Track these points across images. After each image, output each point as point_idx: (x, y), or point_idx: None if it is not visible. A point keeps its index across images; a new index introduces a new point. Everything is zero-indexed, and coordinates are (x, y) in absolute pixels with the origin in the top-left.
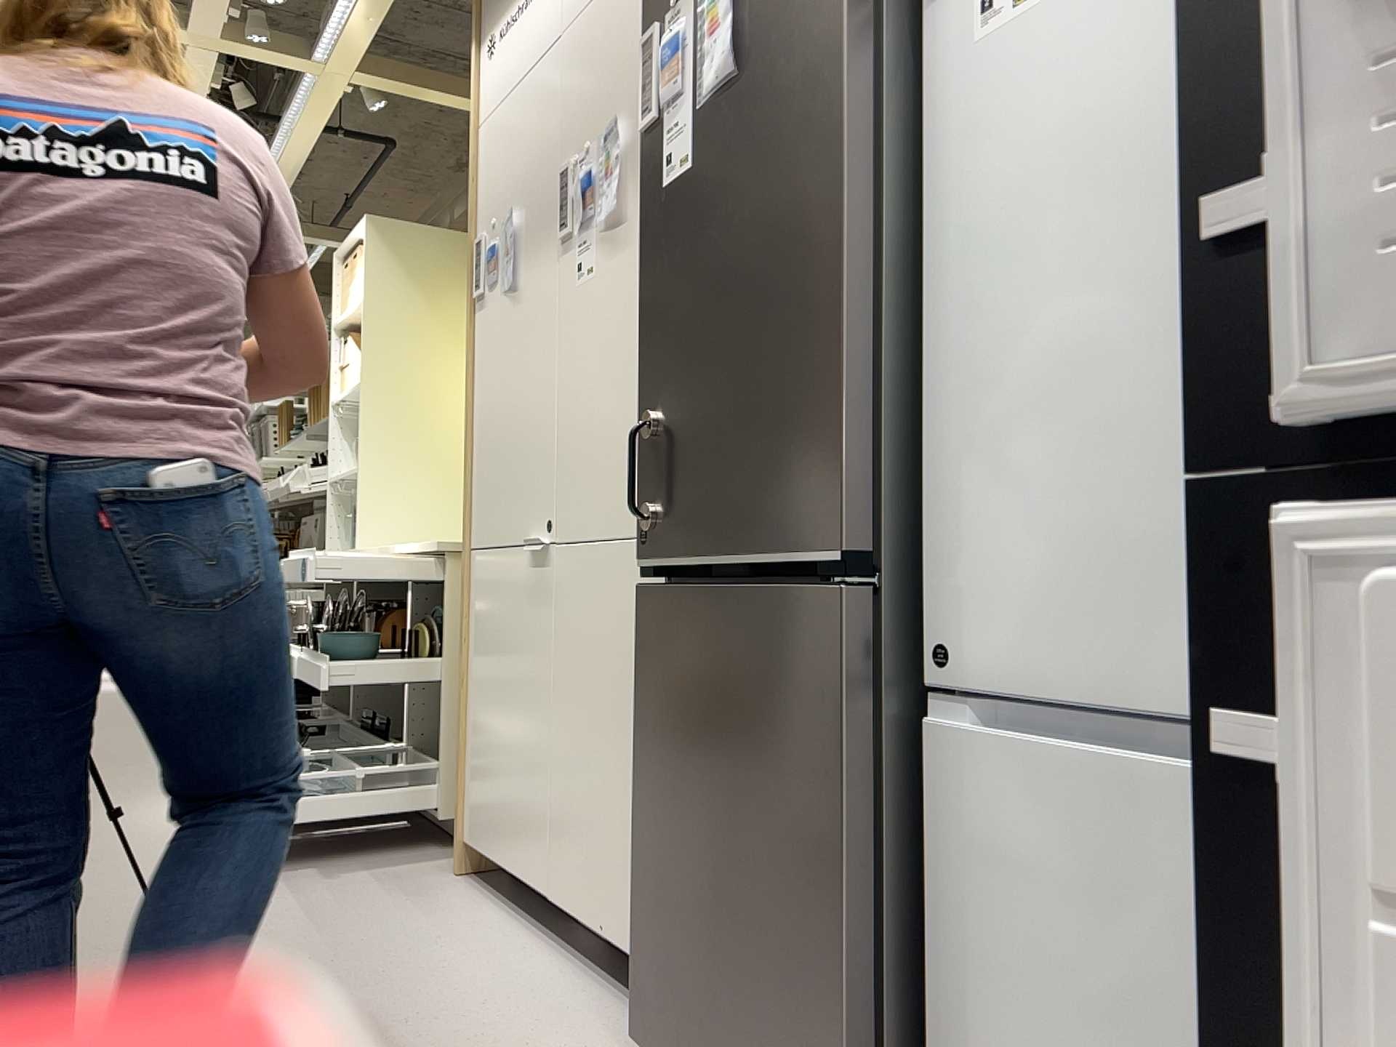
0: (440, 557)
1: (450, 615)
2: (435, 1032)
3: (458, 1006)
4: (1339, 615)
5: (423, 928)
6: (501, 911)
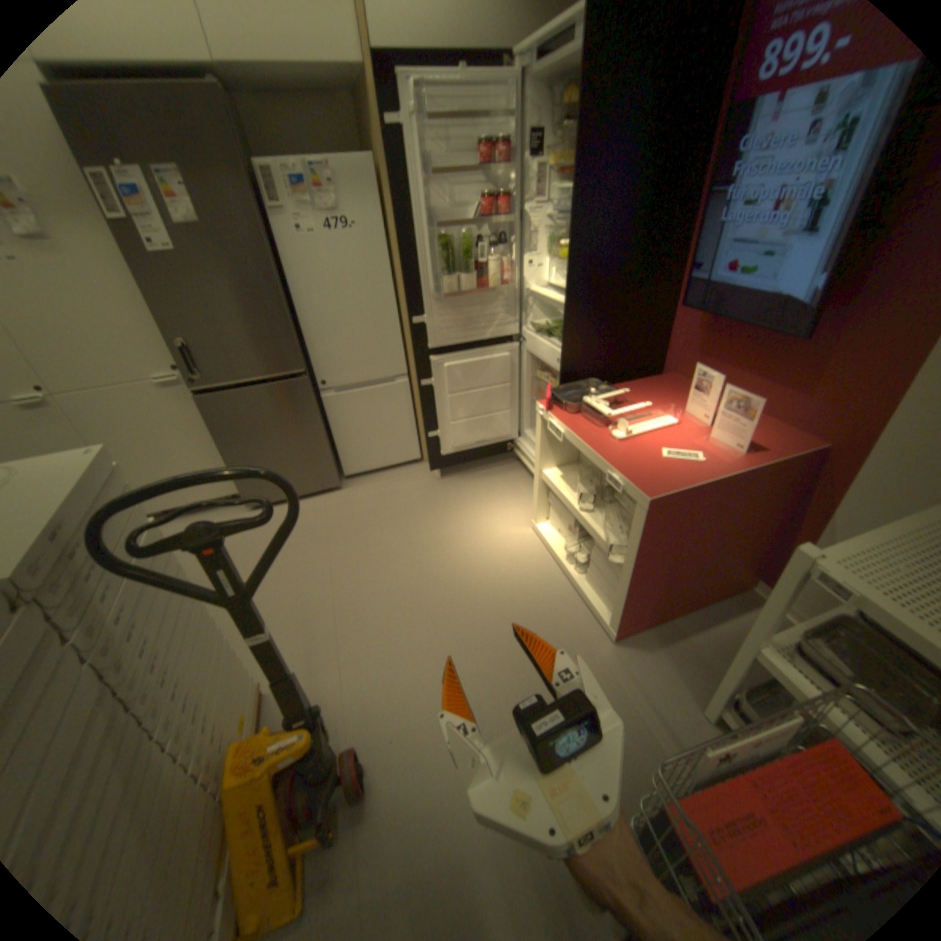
0: None
1: None
2: None
3: None
4: (434, 368)
5: None
6: None
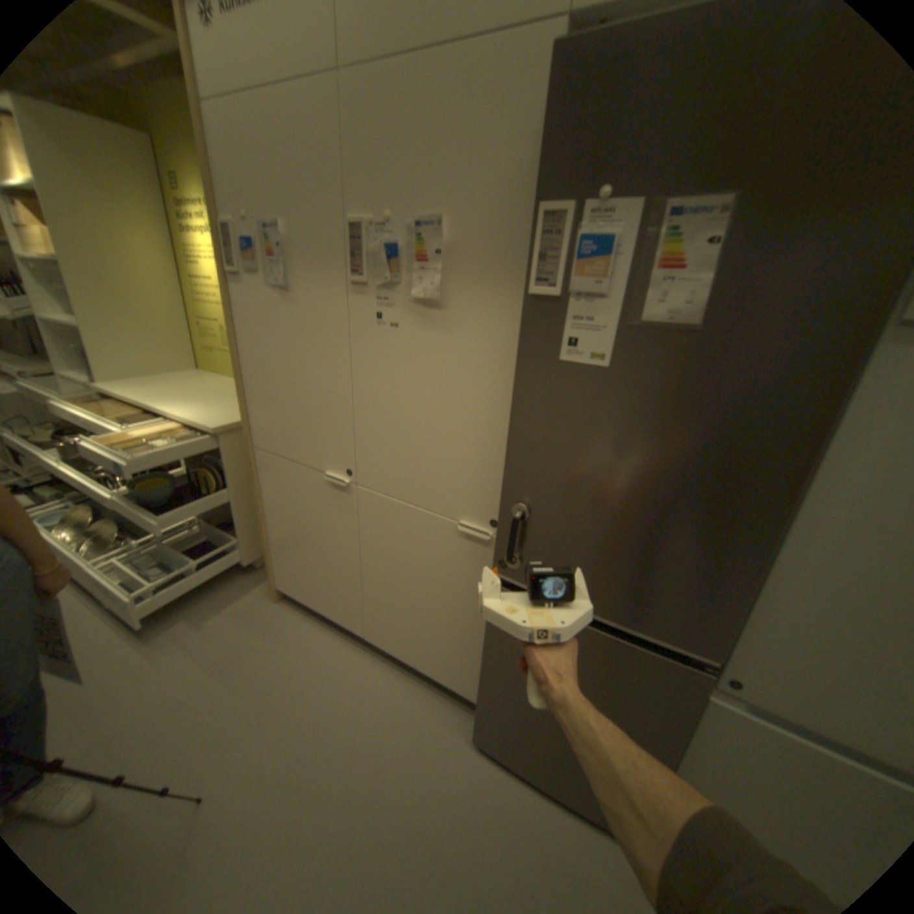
0: (210, 429)
1: (229, 465)
2: (367, 763)
3: (362, 732)
4: None
5: (293, 663)
6: (321, 628)
